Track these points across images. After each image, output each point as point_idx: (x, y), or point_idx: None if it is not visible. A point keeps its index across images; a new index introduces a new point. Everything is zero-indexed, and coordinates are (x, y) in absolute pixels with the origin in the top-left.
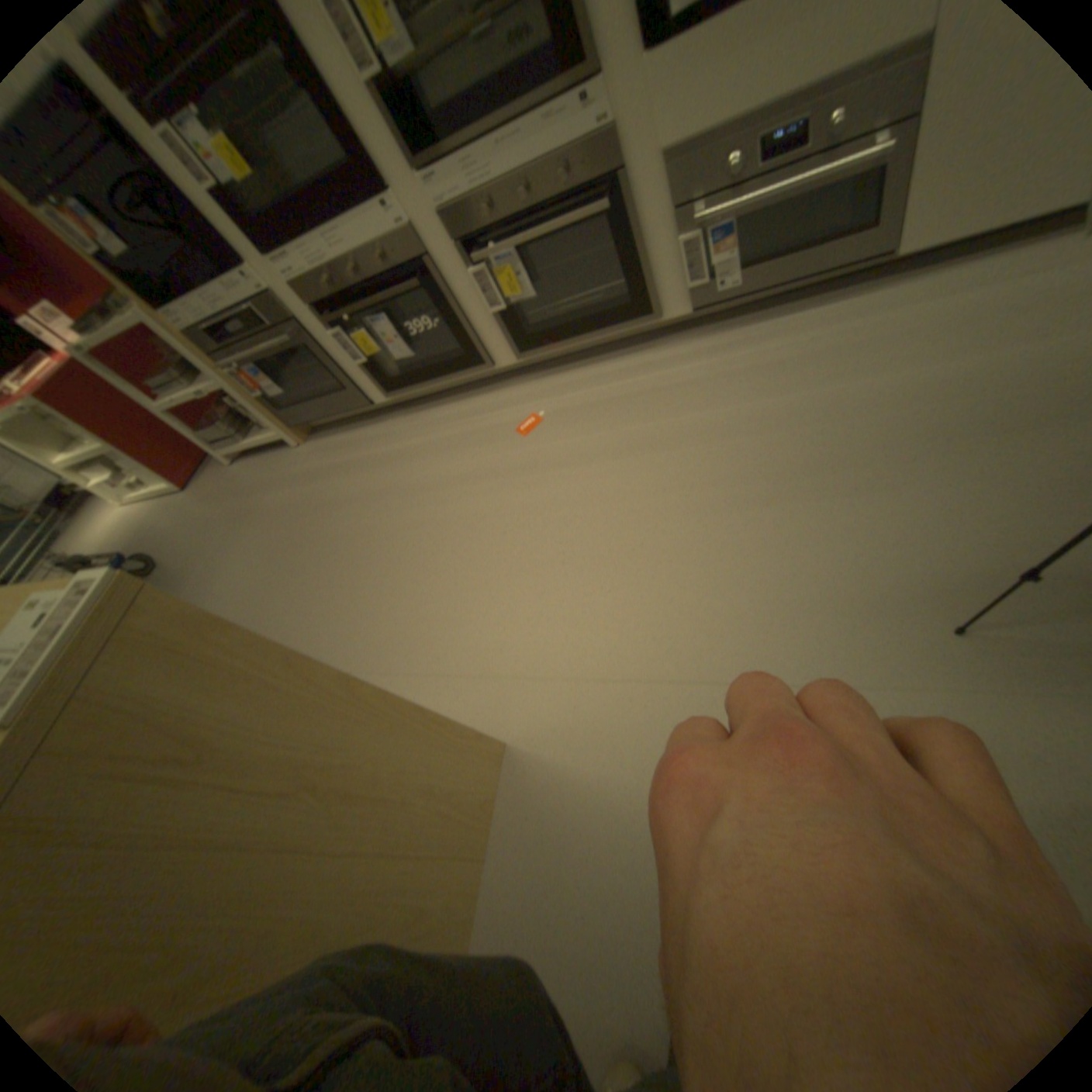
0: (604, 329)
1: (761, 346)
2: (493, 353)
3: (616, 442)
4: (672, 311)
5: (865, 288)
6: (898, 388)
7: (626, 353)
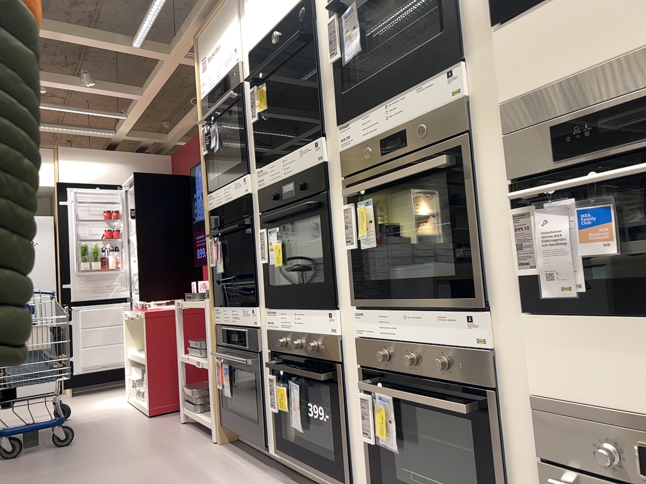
0: None
1: None
2: (357, 481)
3: None
4: None
5: None
6: None
7: None
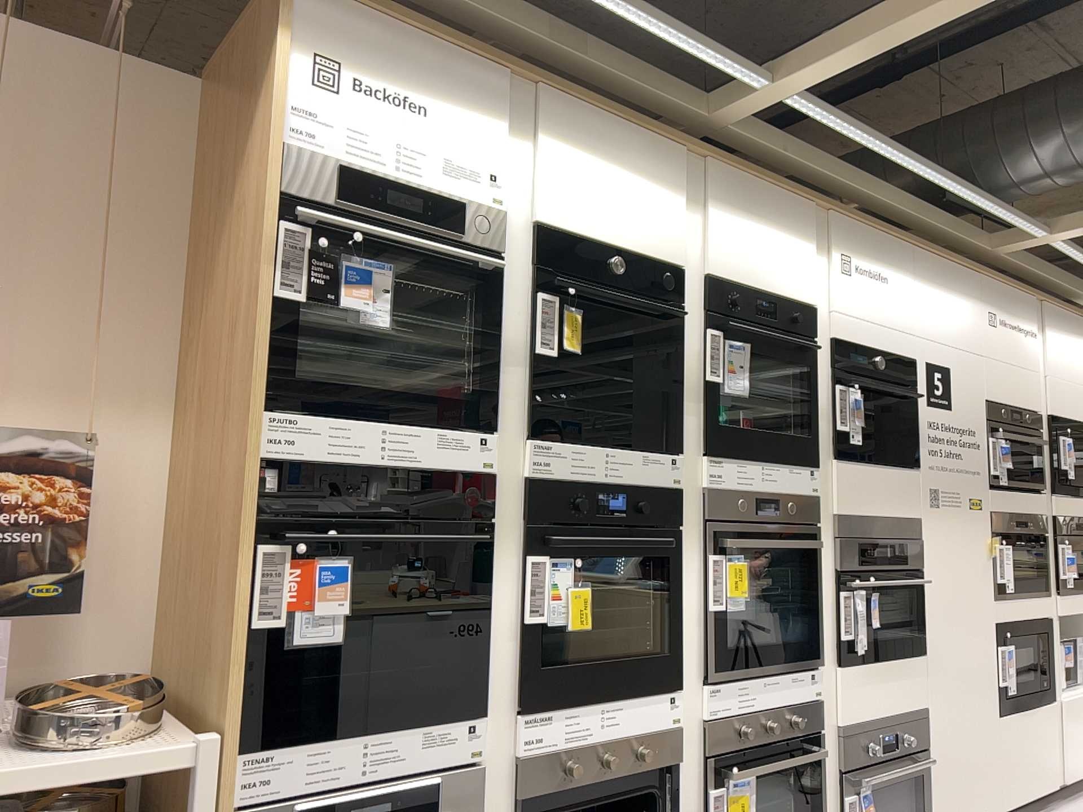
0: None
1: None
2: None
3: None
4: None
5: None
6: None
7: None
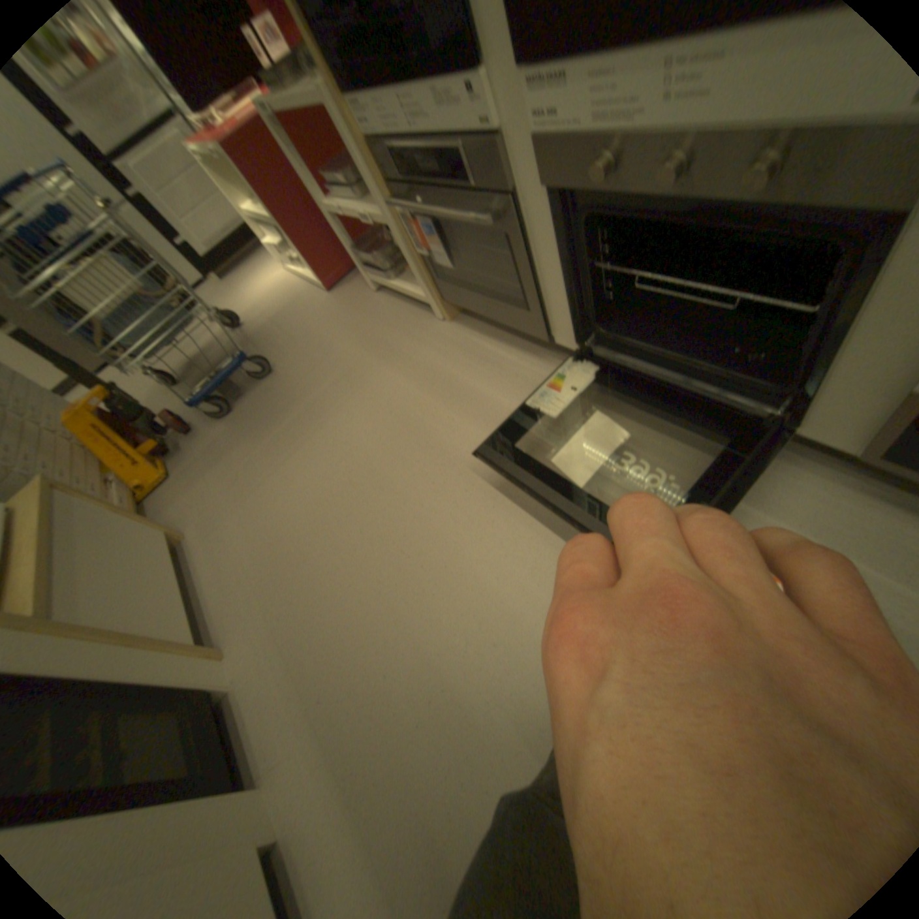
0: None
1: None
2: (814, 416)
3: None
4: None
5: None
6: None
7: None
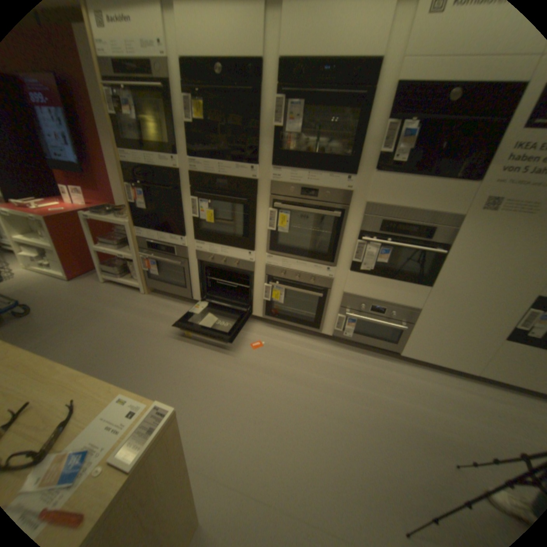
0: (299, 326)
1: (351, 363)
2: (254, 310)
3: (290, 375)
4: (324, 333)
5: (387, 360)
6: (394, 408)
7: (302, 337)
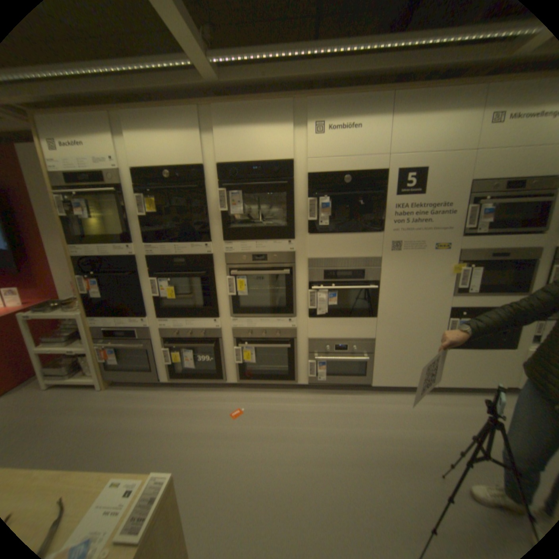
0: (275, 382)
1: (331, 407)
2: (227, 378)
3: (276, 435)
4: (301, 383)
5: (362, 395)
6: (378, 439)
7: (280, 393)
